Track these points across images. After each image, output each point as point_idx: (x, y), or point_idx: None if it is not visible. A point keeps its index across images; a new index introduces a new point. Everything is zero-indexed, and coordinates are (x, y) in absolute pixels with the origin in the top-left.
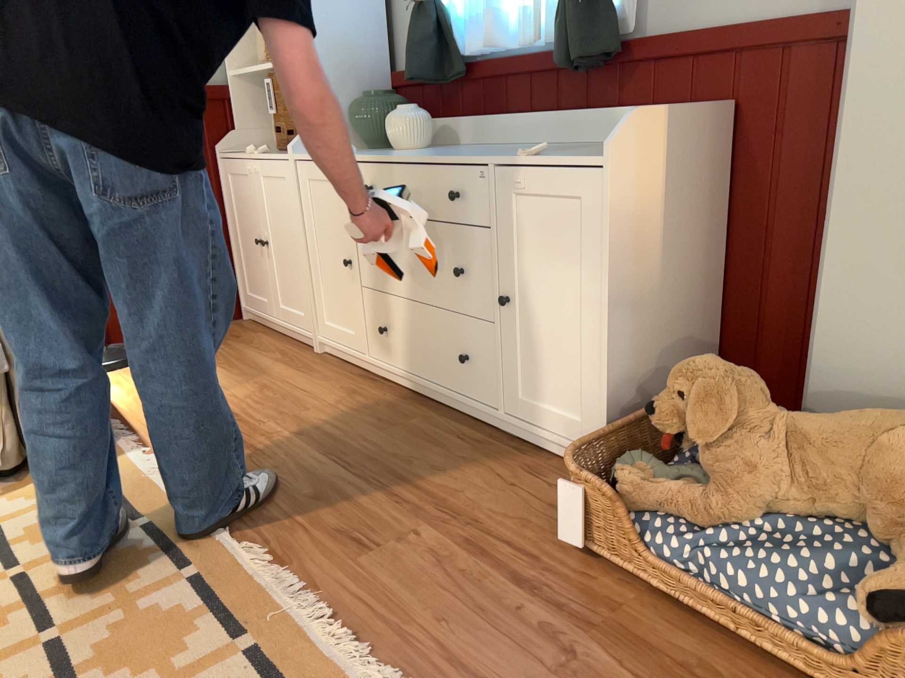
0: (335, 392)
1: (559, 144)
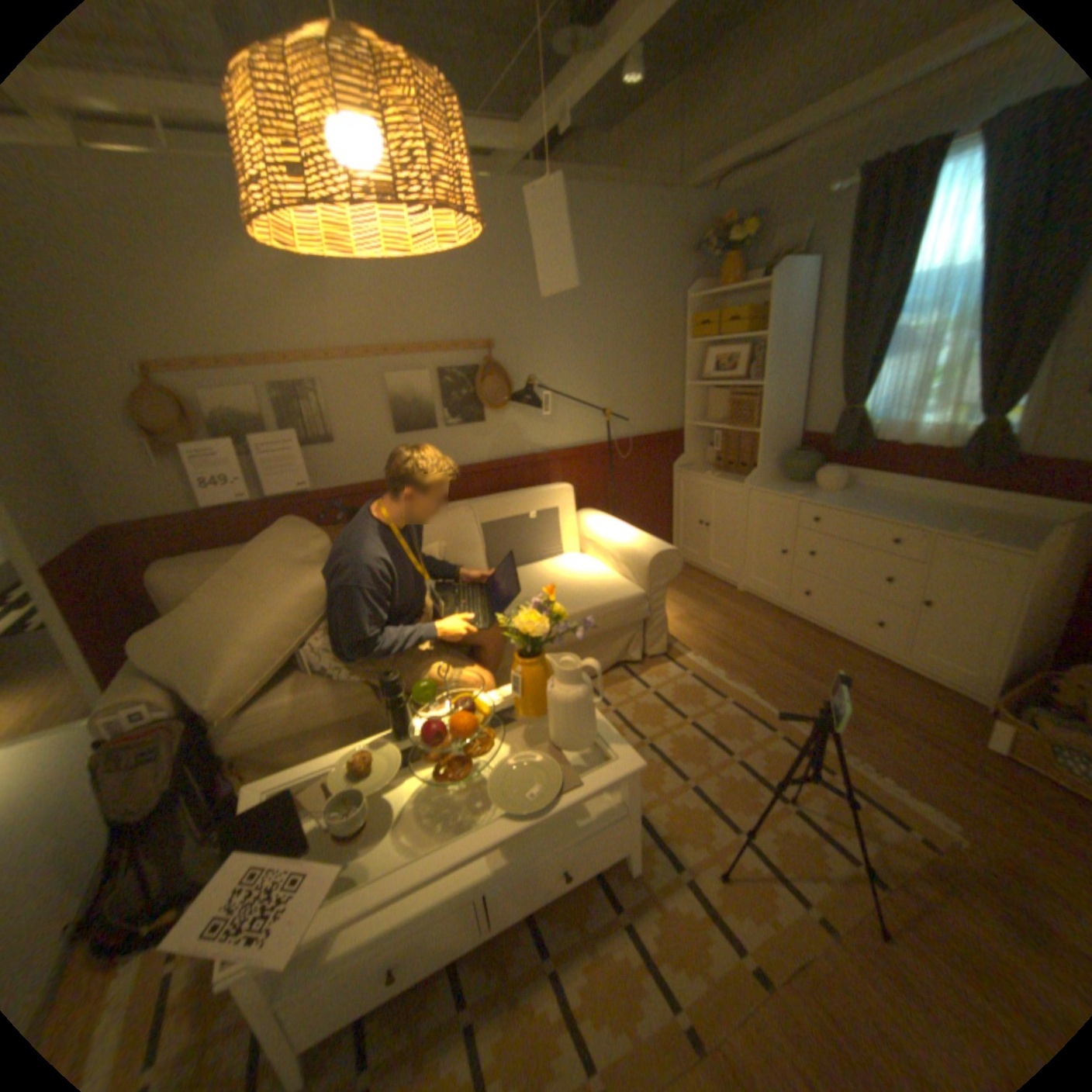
0: (772, 625)
1: (948, 502)
